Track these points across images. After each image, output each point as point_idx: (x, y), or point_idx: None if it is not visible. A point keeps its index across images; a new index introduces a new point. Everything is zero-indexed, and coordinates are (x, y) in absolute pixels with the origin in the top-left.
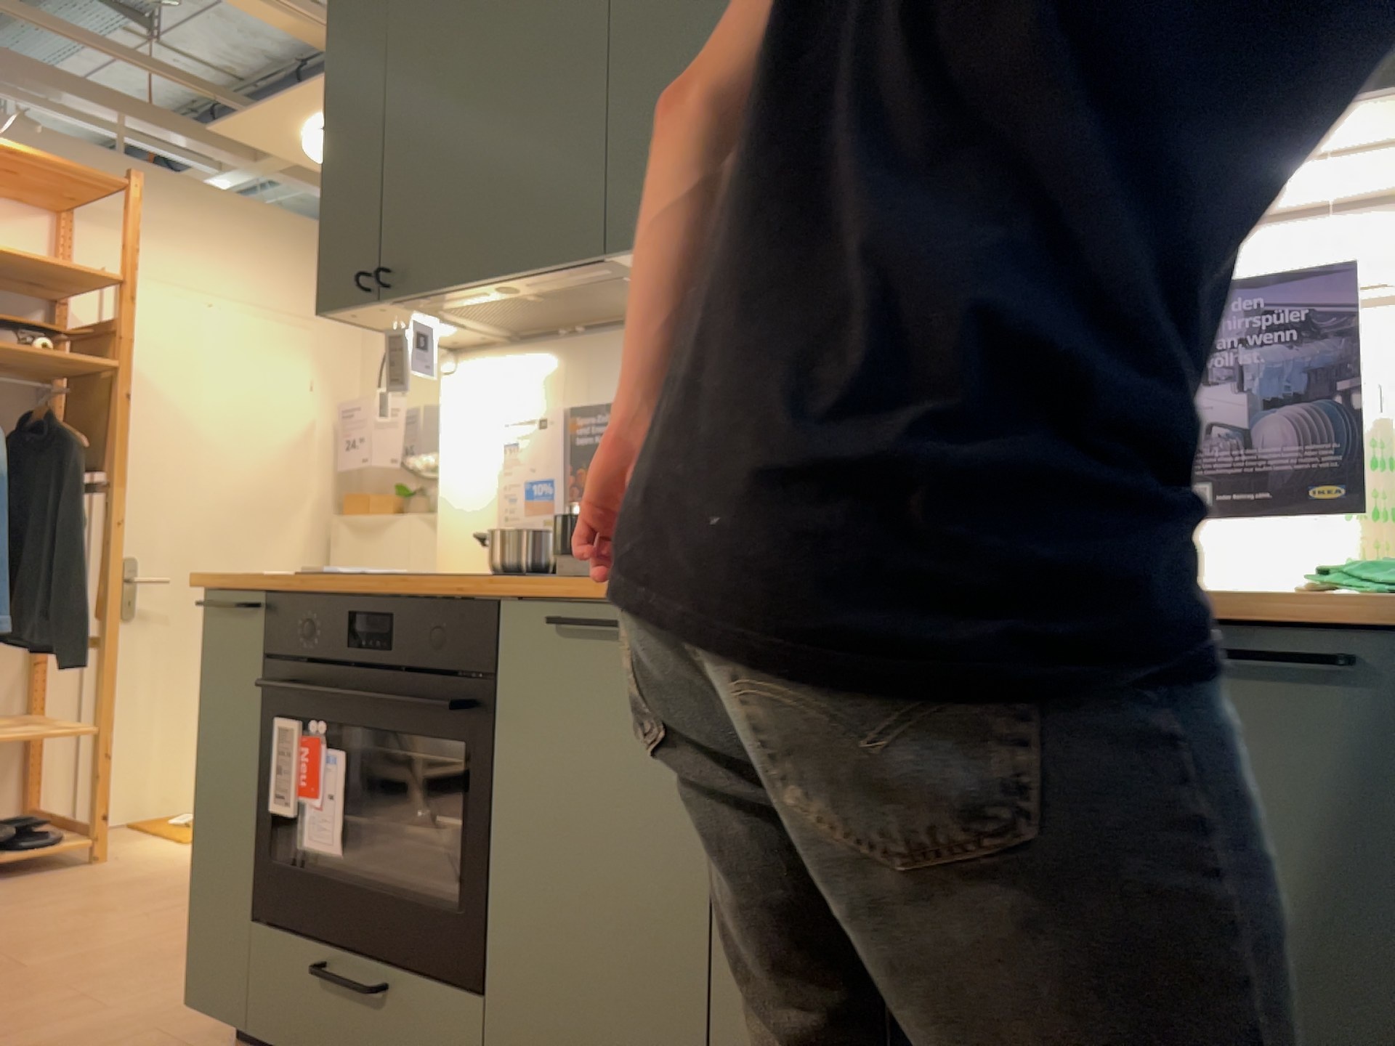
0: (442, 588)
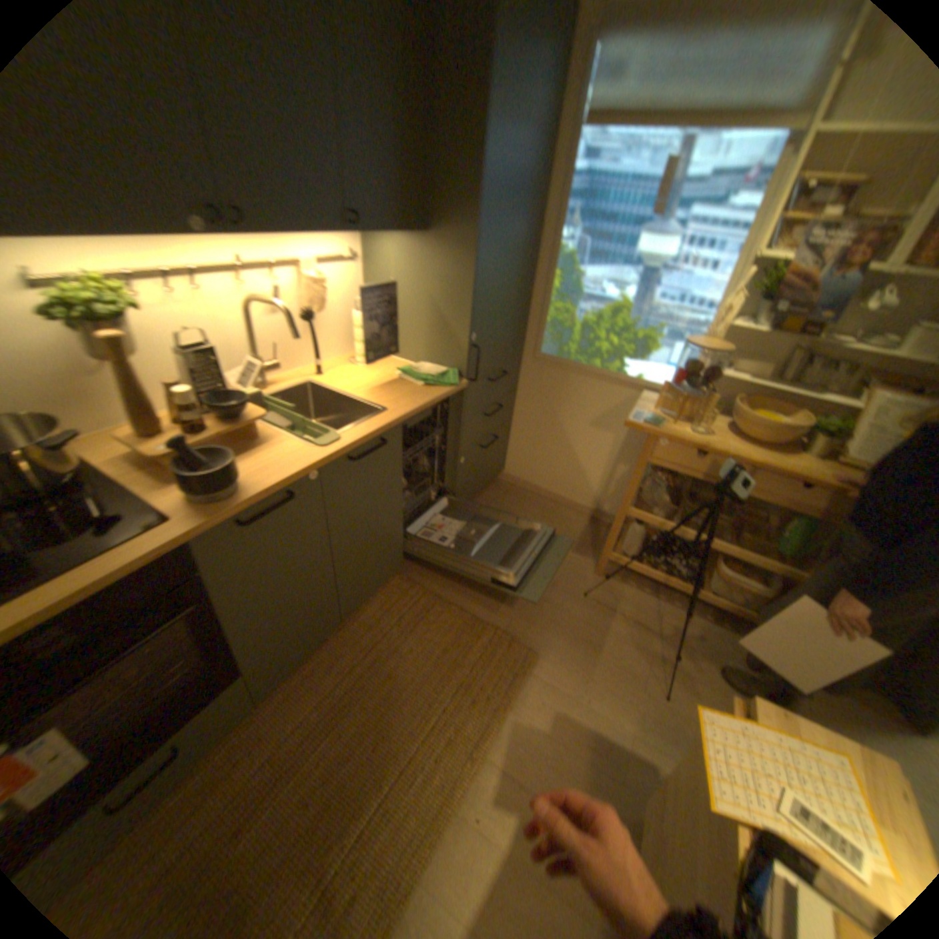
0: (116, 569)
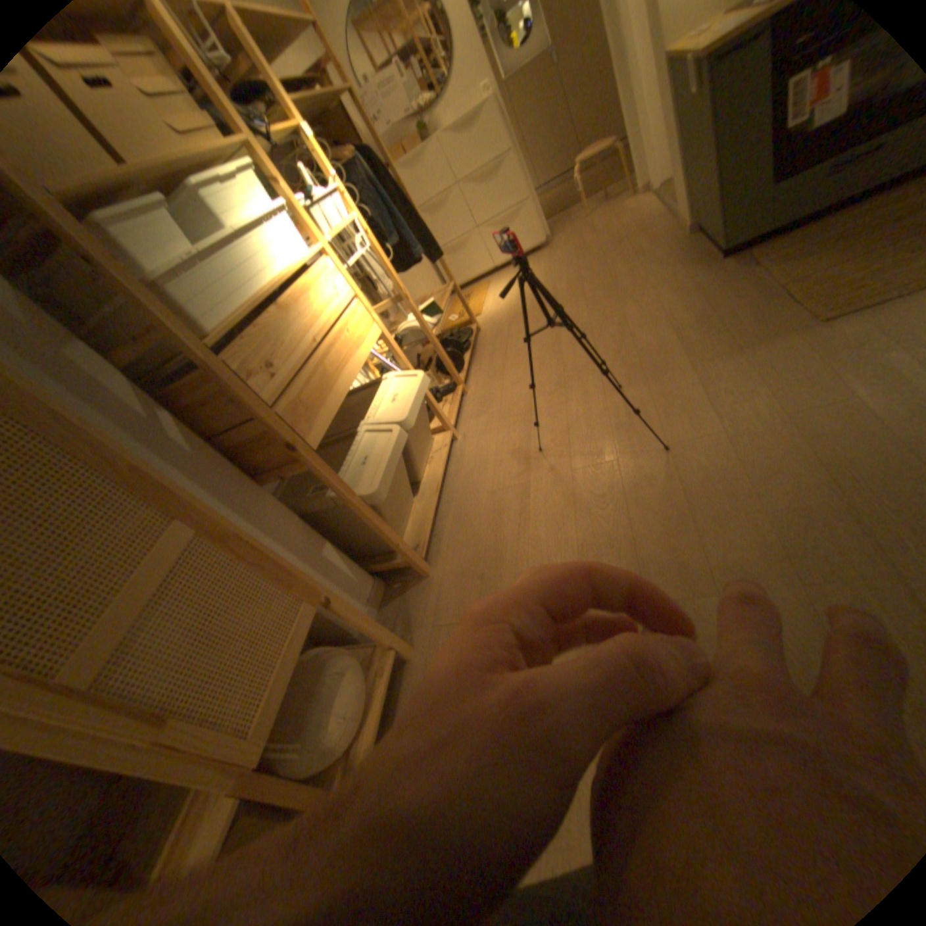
0: None
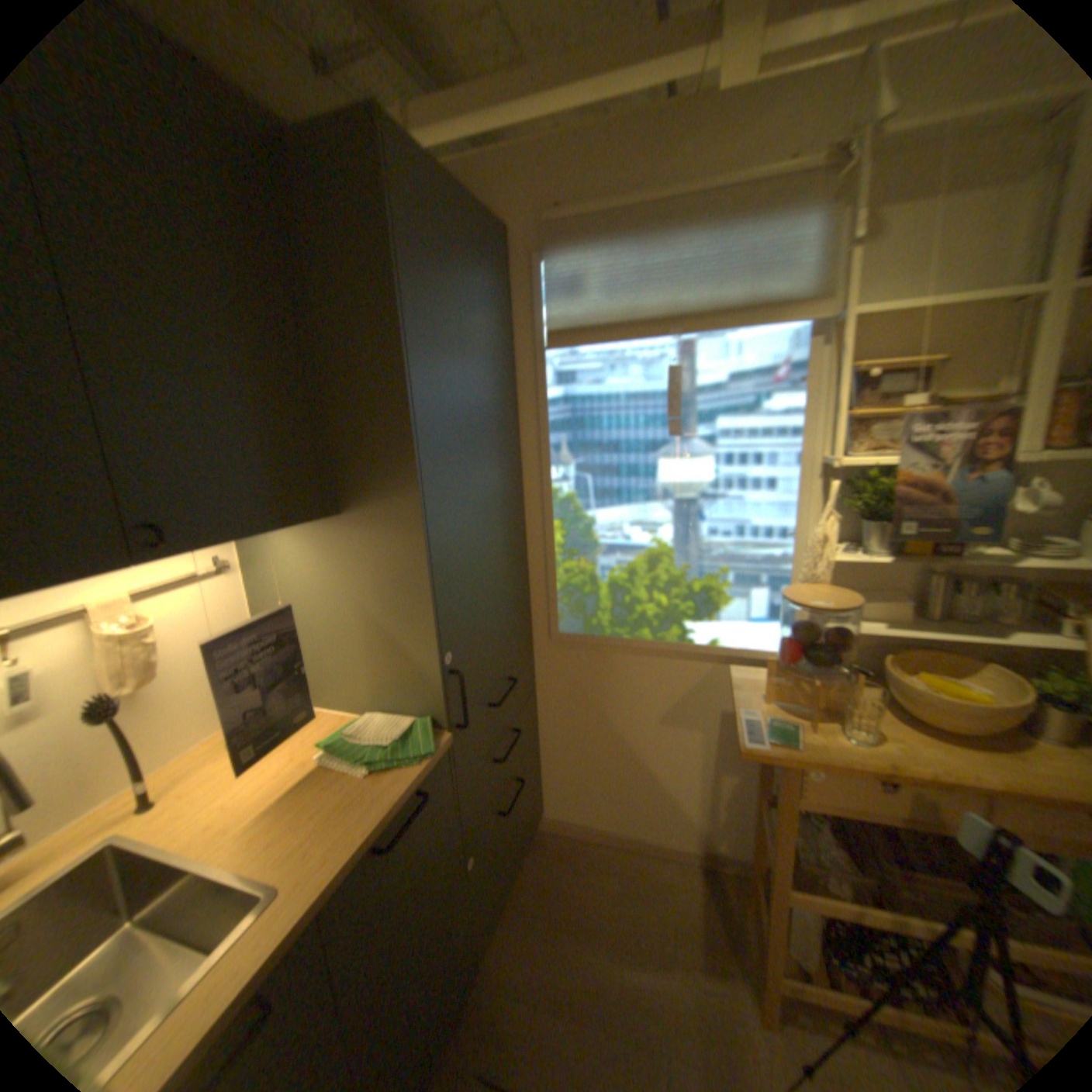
0: None
